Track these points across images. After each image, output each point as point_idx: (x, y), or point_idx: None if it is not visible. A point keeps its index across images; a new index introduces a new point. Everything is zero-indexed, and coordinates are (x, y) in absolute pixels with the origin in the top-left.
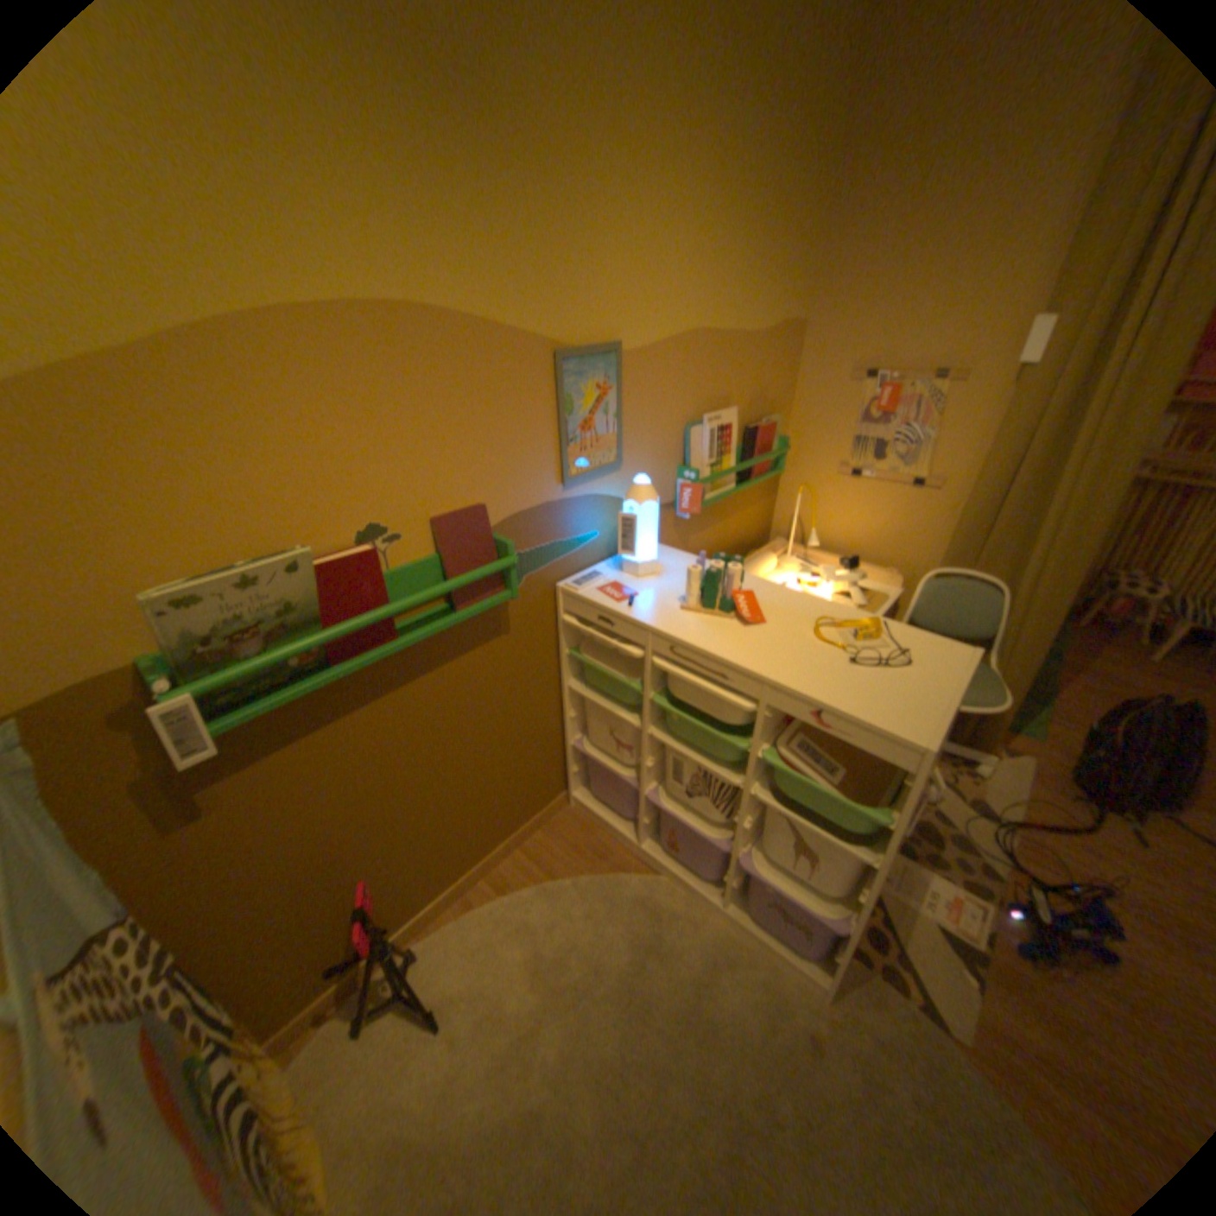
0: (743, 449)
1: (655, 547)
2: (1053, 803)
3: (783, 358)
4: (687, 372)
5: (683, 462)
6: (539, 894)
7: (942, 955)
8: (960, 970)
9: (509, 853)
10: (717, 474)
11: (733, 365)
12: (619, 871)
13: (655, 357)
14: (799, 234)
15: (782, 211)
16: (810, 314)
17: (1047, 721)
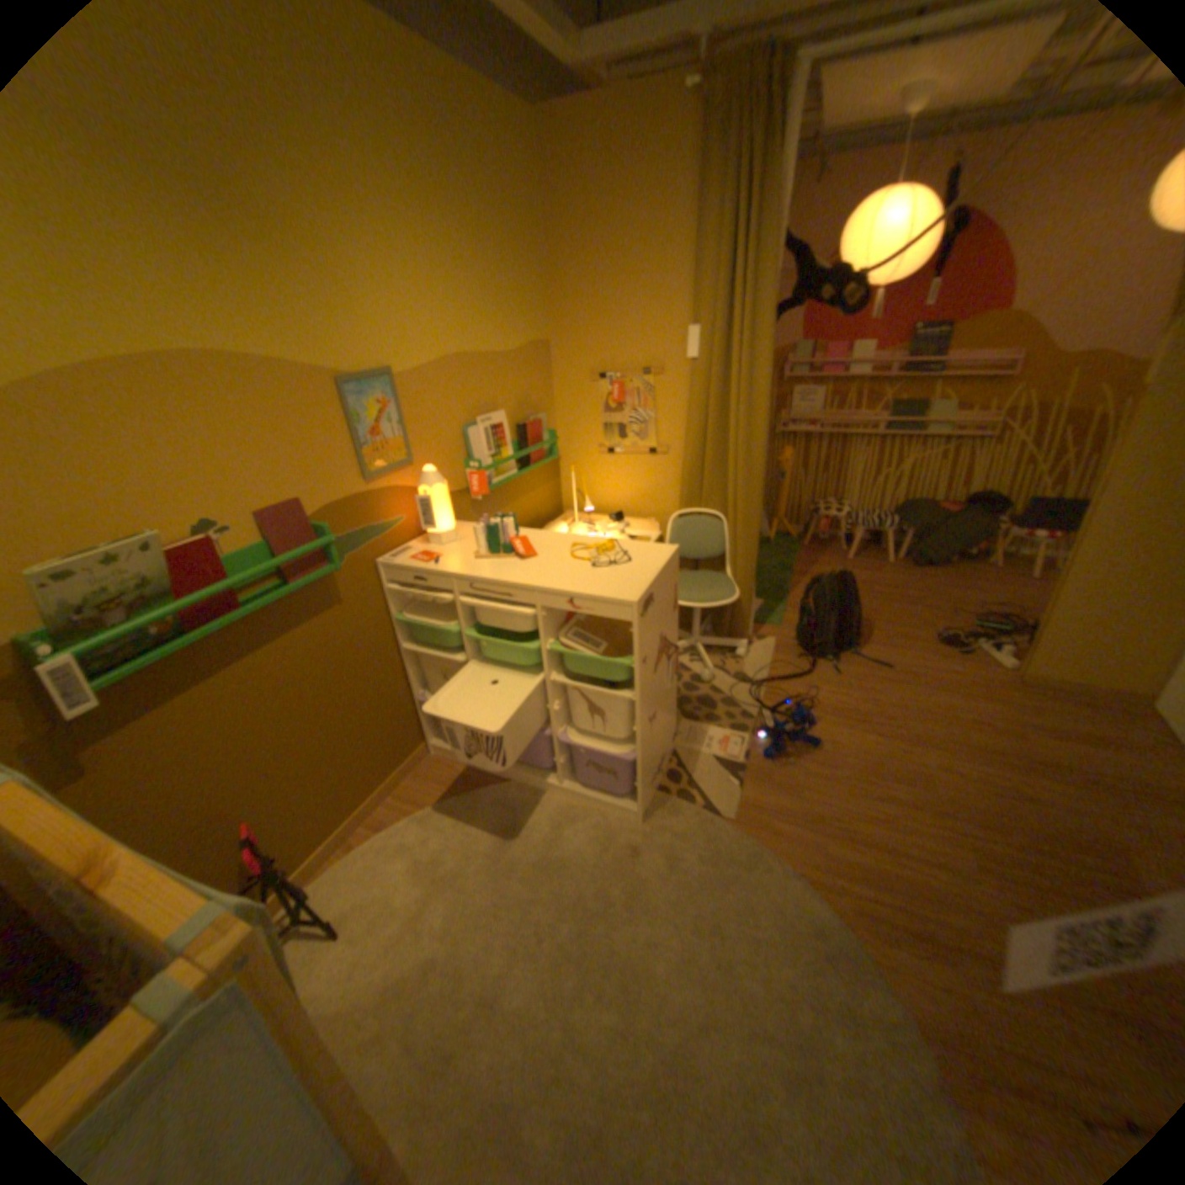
0: (517, 443)
1: (452, 521)
2: (784, 662)
3: (535, 370)
4: (453, 386)
5: (466, 456)
6: (411, 821)
7: (715, 772)
8: (726, 777)
9: (380, 801)
10: (498, 463)
11: (492, 378)
12: (477, 788)
13: (422, 377)
14: (523, 278)
15: (504, 263)
16: (549, 336)
17: (781, 611)
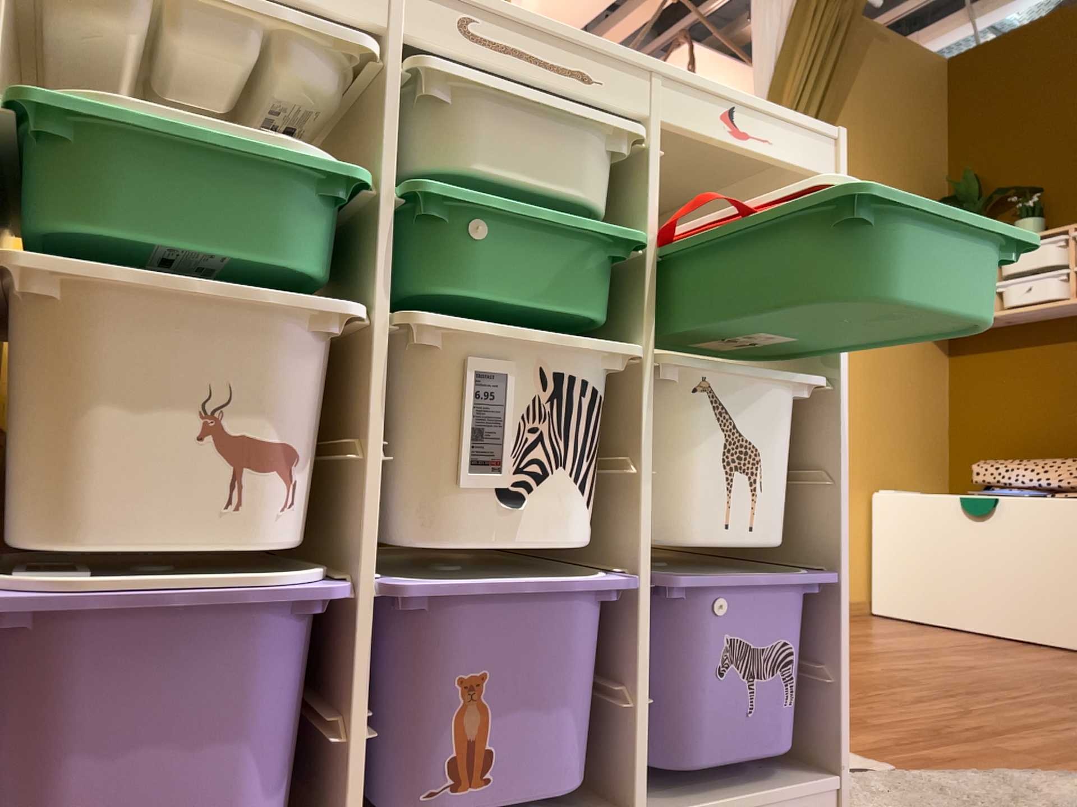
0: None
1: None
2: None
3: None
4: None
5: None
6: None
7: None
8: None
9: None
10: None
11: None
12: None
13: None
14: None
15: None
16: None
17: None
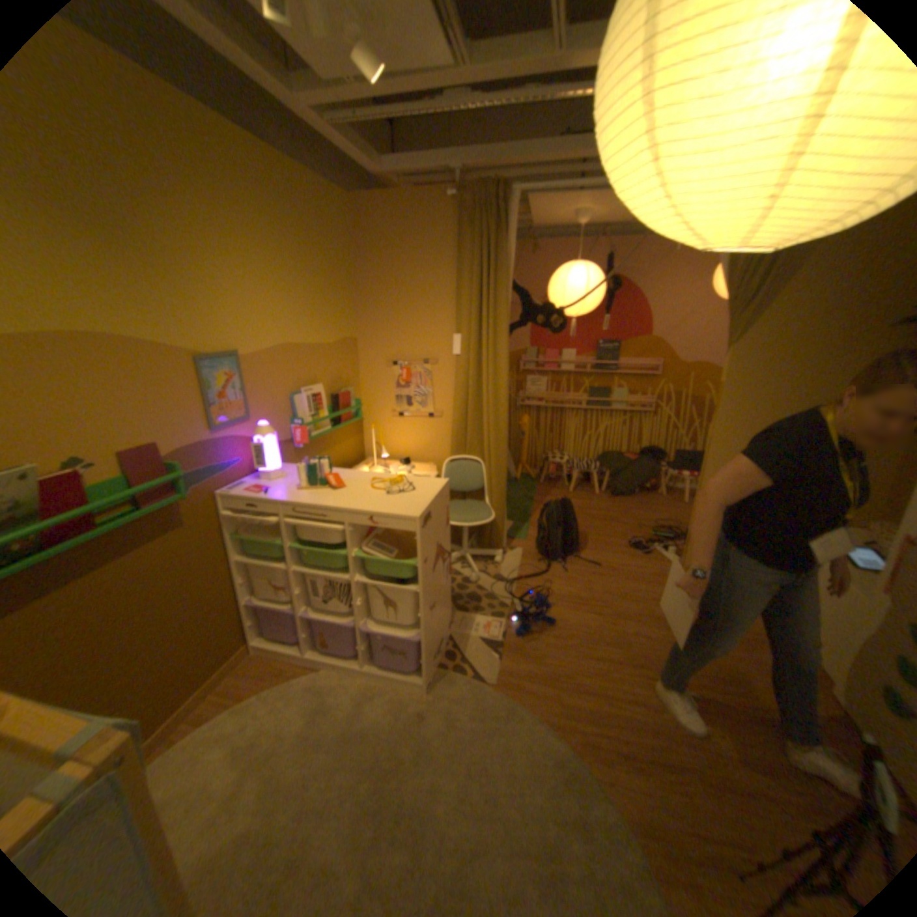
0: (333, 407)
1: (281, 462)
2: (529, 566)
3: (347, 357)
4: (285, 366)
5: (293, 415)
6: (232, 713)
7: (481, 650)
8: (490, 653)
9: (204, 699)
10: (318, 421)
11: (315, 362)
12: (291, 679)
13: (262, 358)
14: (340, 297)
15: (327, 286)
16: (358, 335)
17: (526, 529)
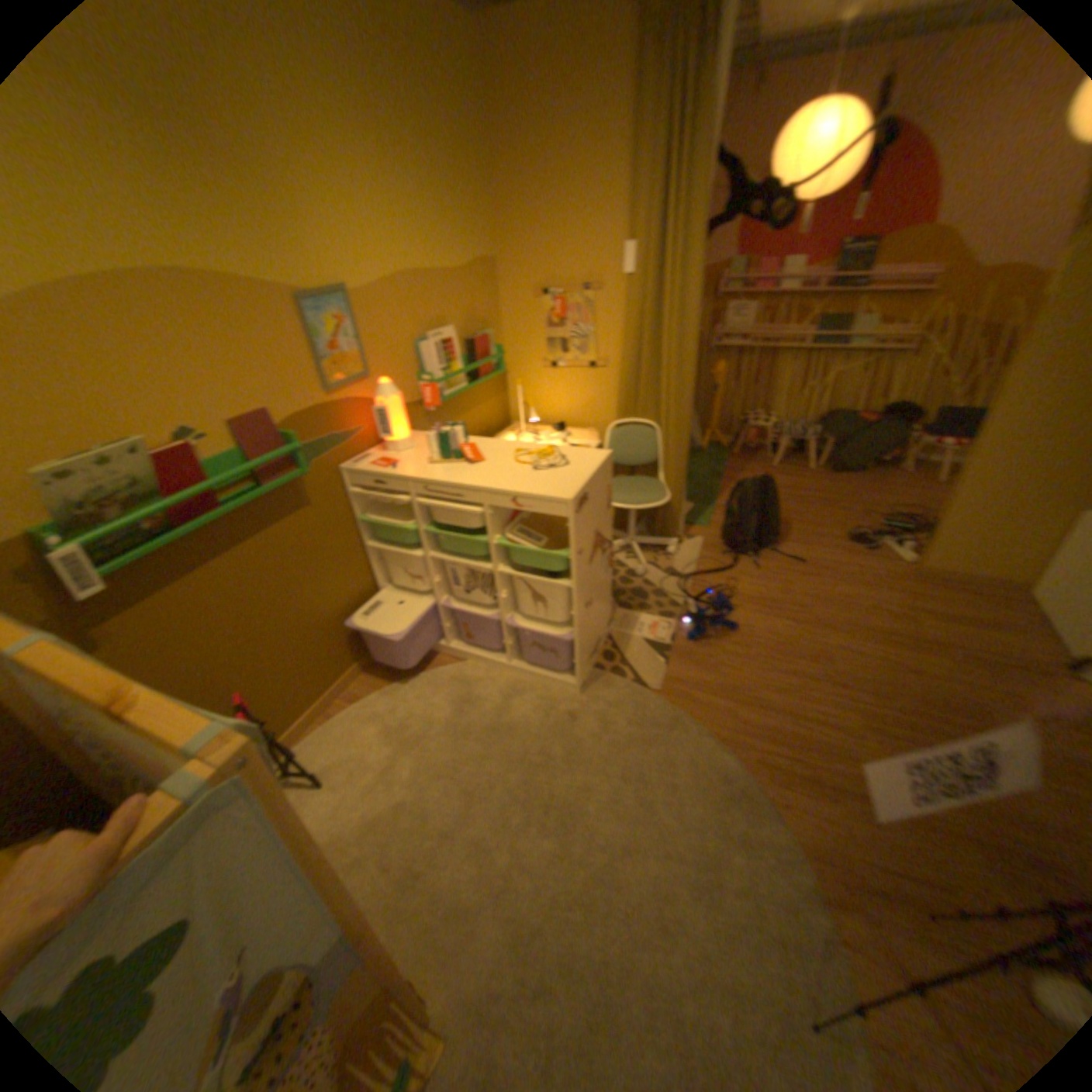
0: (466, 357)
1: (406, 430)
2: (709, 558)
3: (481, 287)
4: (403, 302)
5: (418, 370)
6: (380, 695)
7: (643, 652)
8: (653, 656)
9: (352, 679)
10: (448, 377)
11: (440, 295)
12: (436, 667)
13: (373, 293)
14: (467, 195)
15: (448, 180)
16: (494, 253)
17: (709, 514)
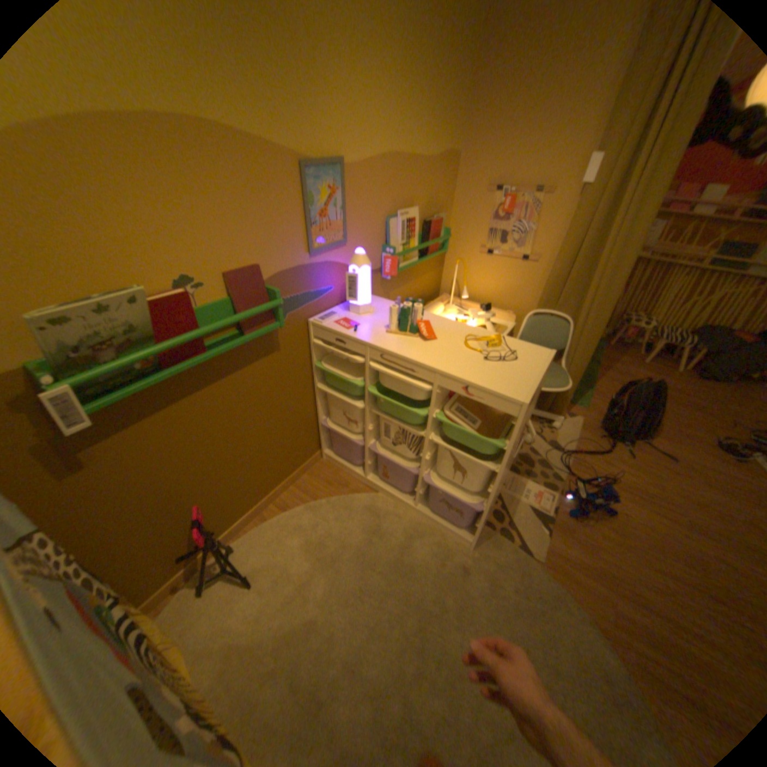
0: (422, 236)
1: (370, 296)
2: (590, 439)
3: (446, 176)
4: (386, 181)
5: (385, 242)
6: (307, 509)
7: (531, 520)
8: (540, 526)
9: (287, 488)
10: (407, 251)
11: (415, 179)
12: (354, 492)
13: (366, 170)
14: (455, 91)
15: (445, 73)
16: (463, 147)
17: (590, 397)
